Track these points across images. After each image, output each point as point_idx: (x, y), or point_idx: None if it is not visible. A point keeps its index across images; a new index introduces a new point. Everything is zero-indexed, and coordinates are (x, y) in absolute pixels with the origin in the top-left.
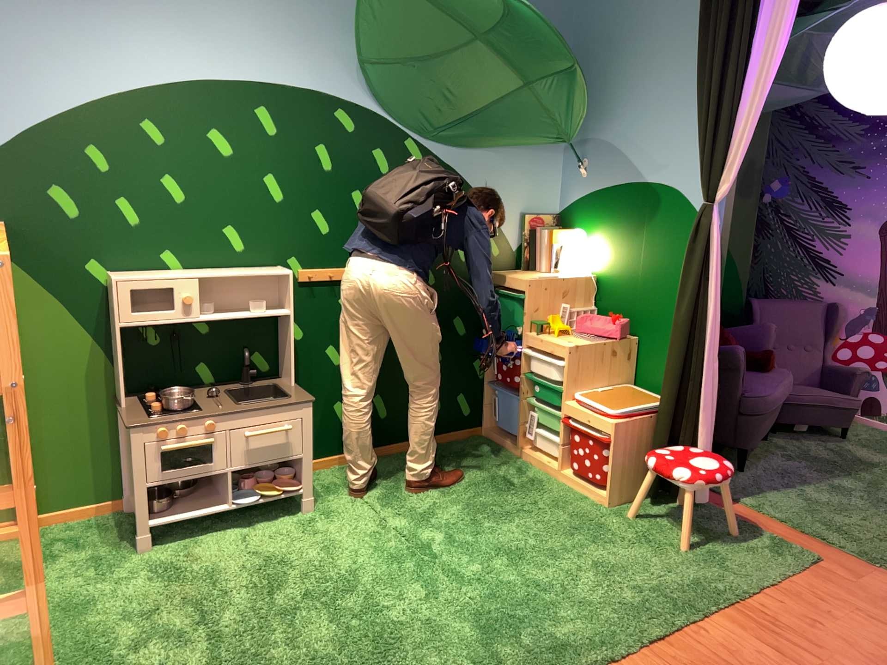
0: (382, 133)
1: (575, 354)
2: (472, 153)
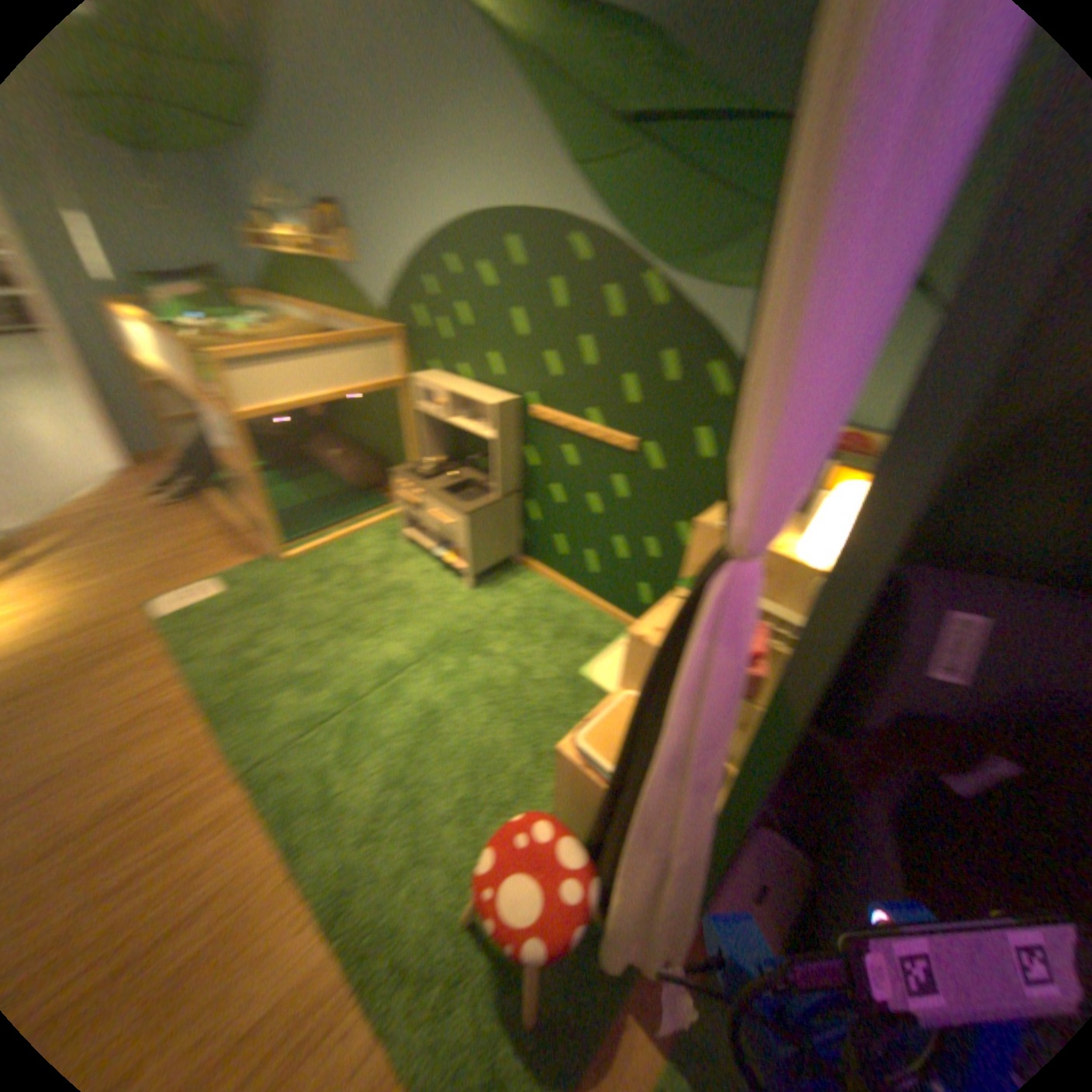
0: (614, 258)
1: (639, 654)
2: (748, 293)
